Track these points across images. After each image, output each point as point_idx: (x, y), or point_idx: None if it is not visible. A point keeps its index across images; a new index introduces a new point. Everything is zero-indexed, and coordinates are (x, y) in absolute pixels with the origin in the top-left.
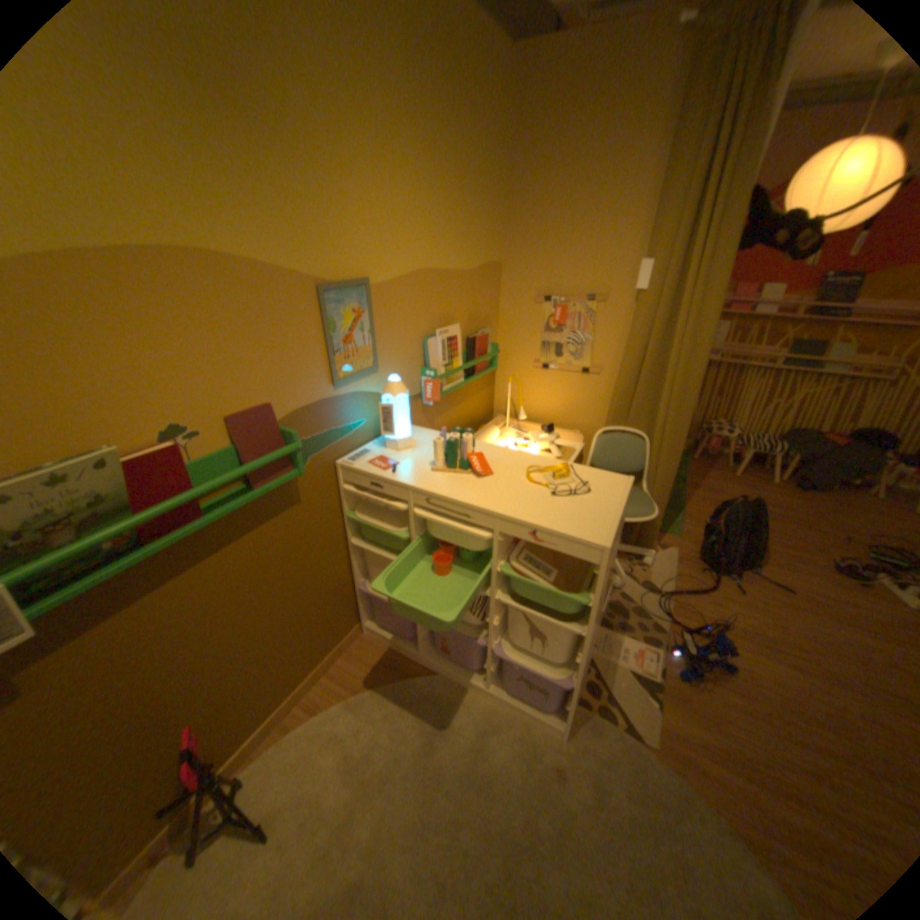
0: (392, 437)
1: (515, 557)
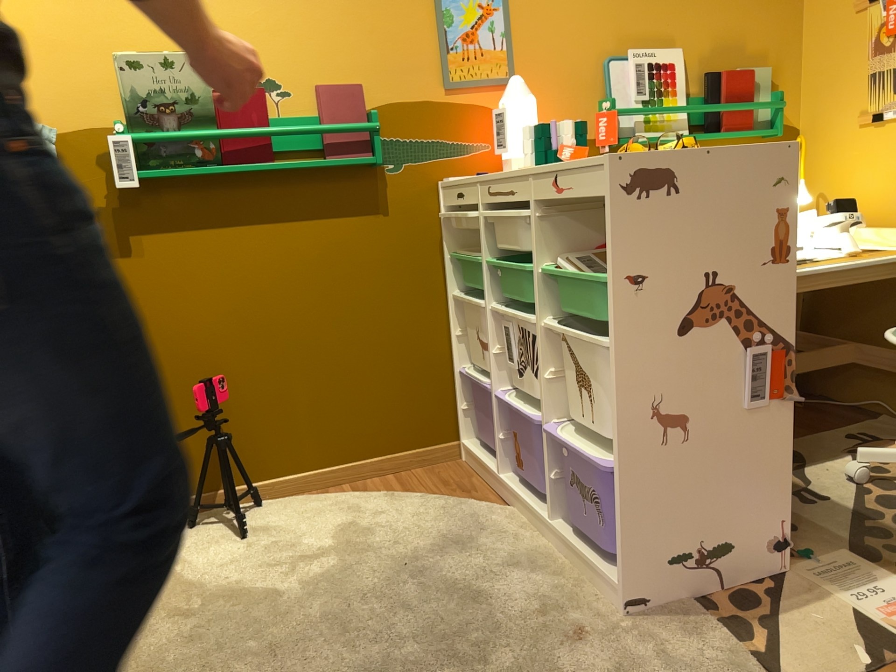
0: (508, 157)
1: (570, 256)
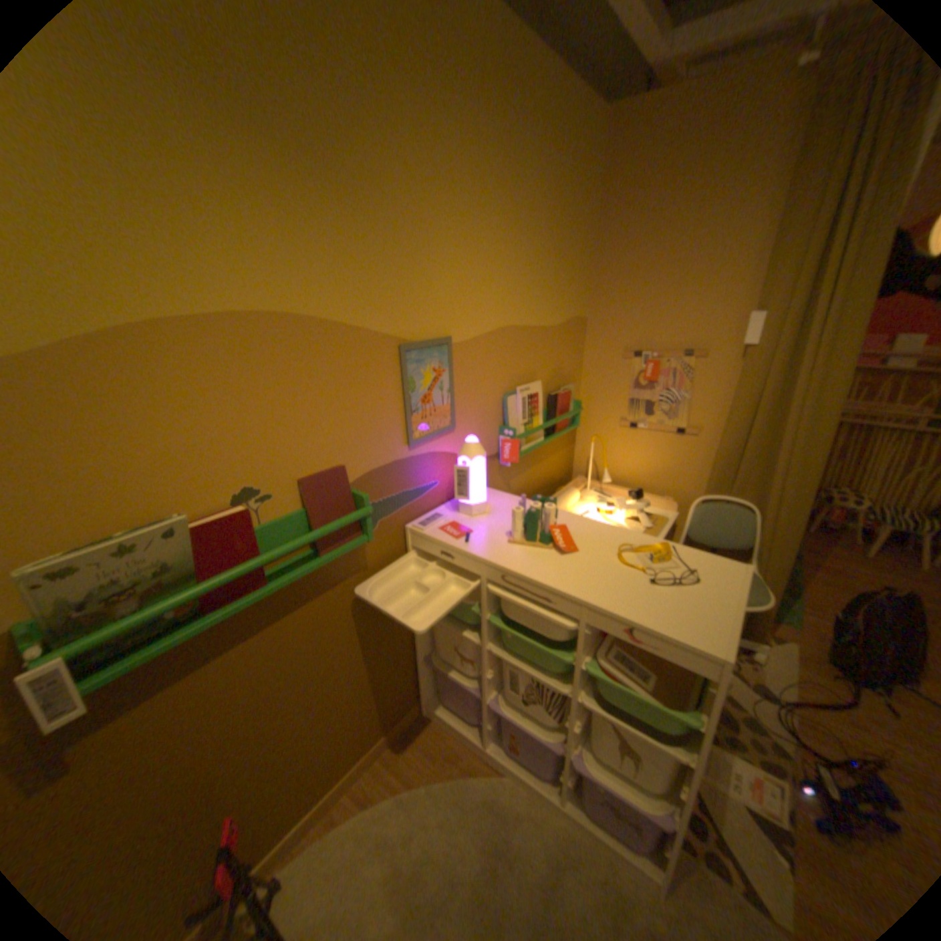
0: (466, 501)
1: (604, 653)
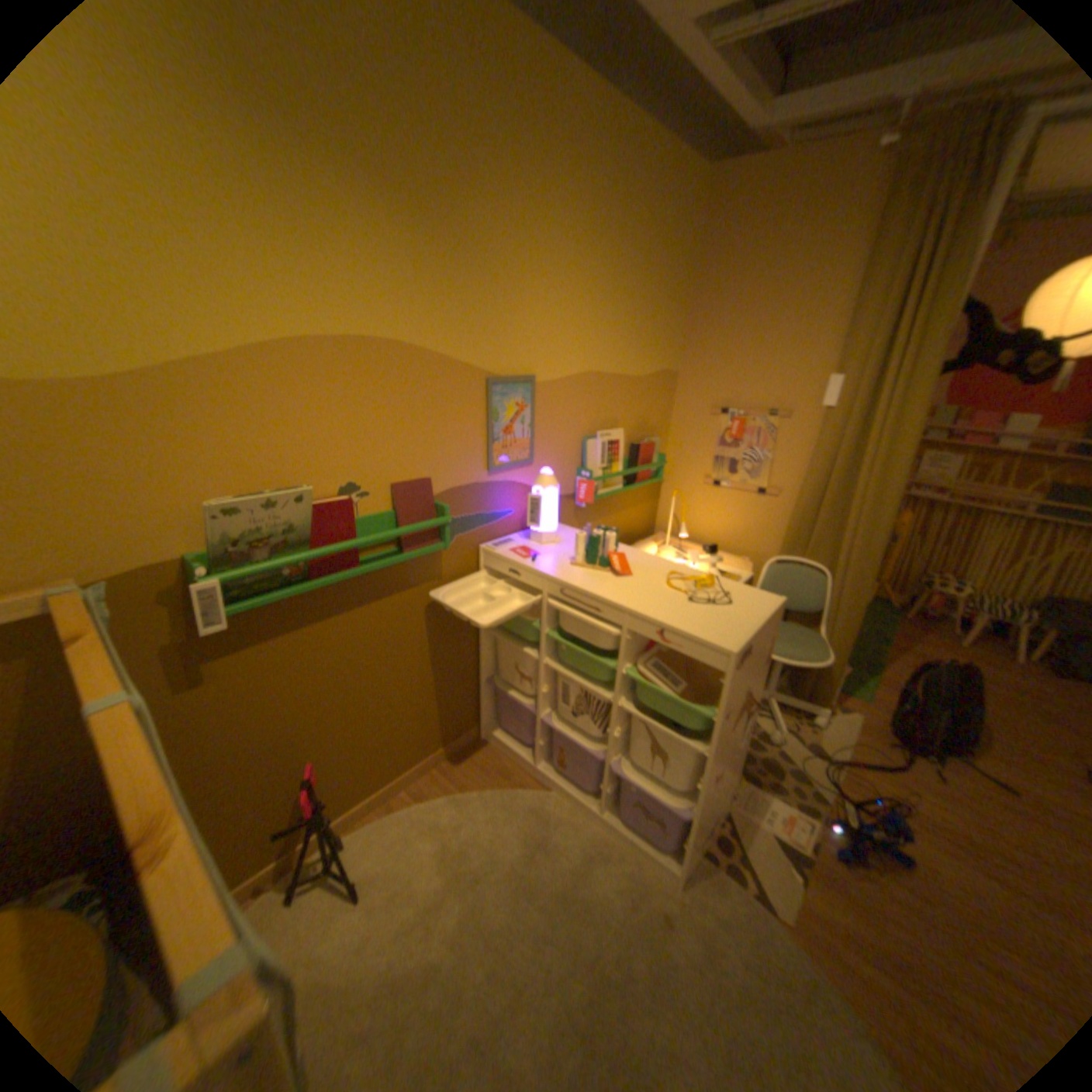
0: (536, 530)
1: (643, 662)
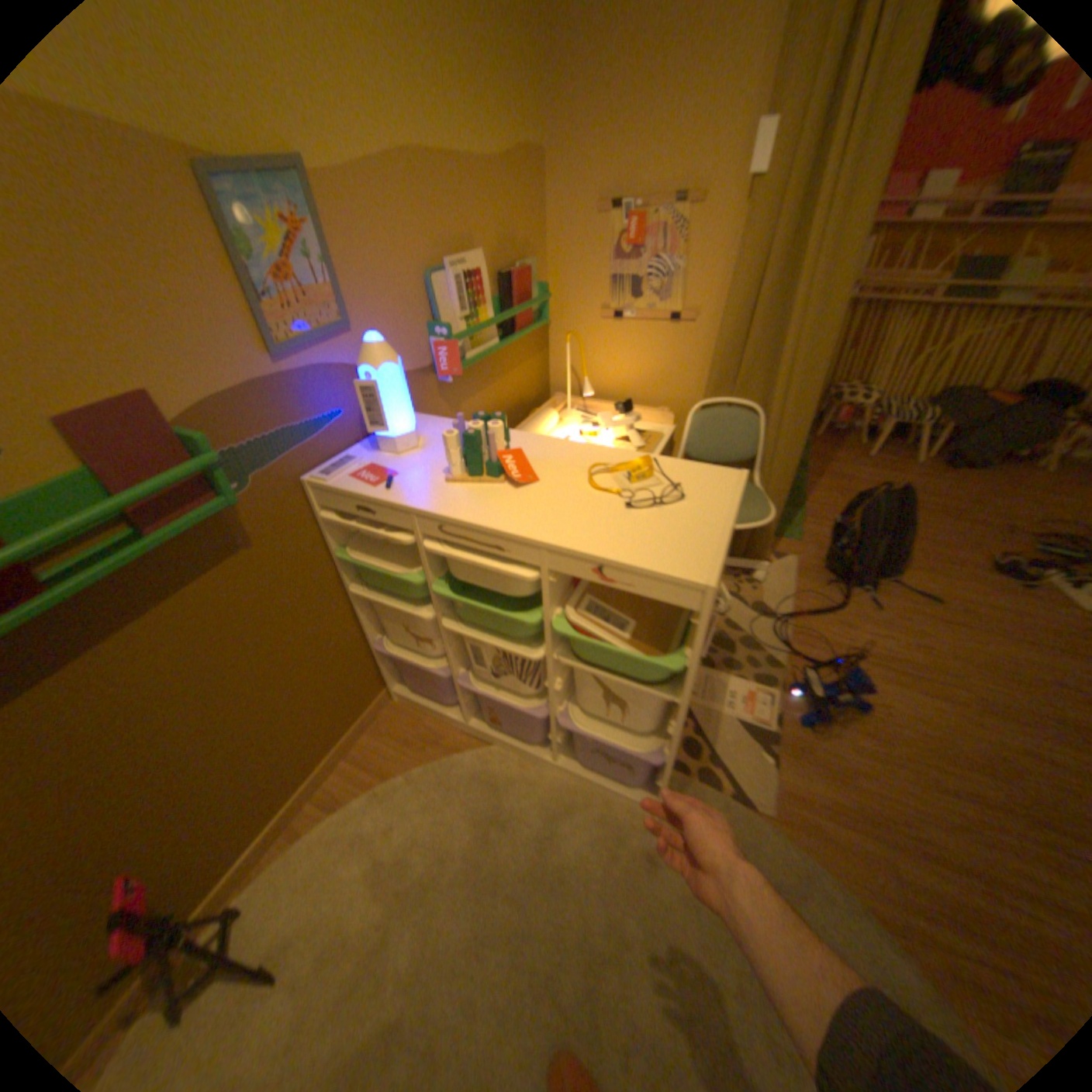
0: (385, 434)
1: (577, 599)
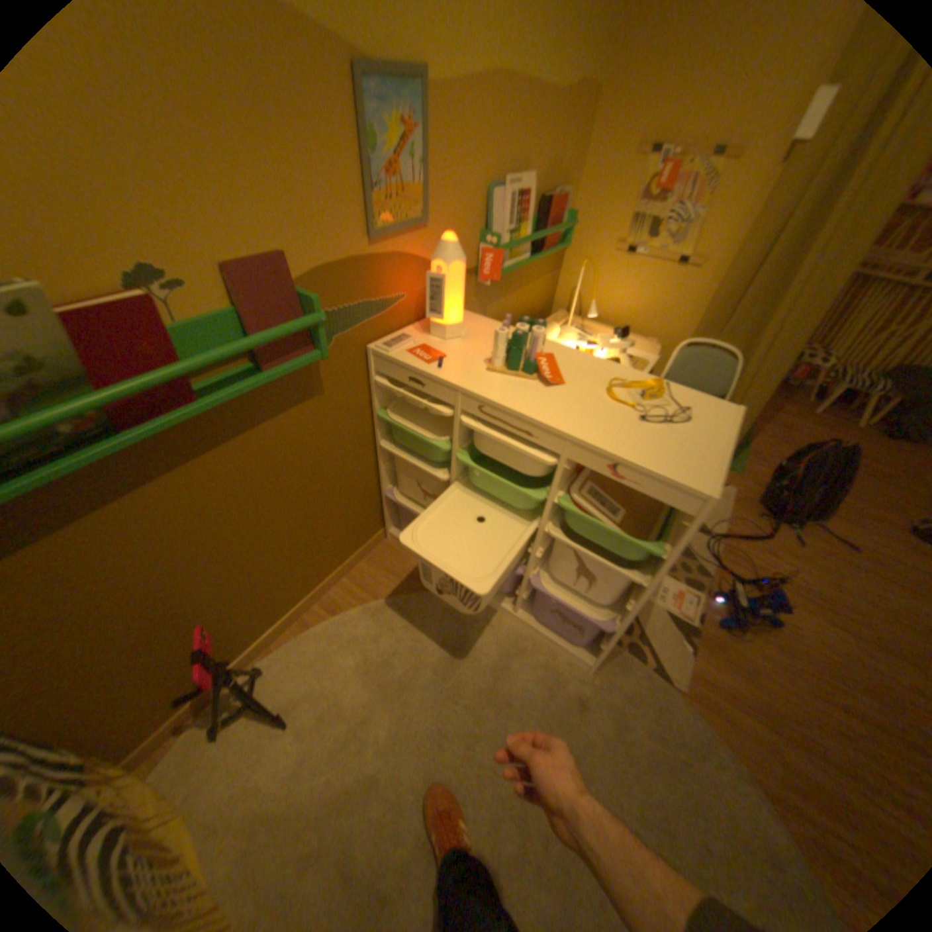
0: (438, 322)
1: (577, 488)
